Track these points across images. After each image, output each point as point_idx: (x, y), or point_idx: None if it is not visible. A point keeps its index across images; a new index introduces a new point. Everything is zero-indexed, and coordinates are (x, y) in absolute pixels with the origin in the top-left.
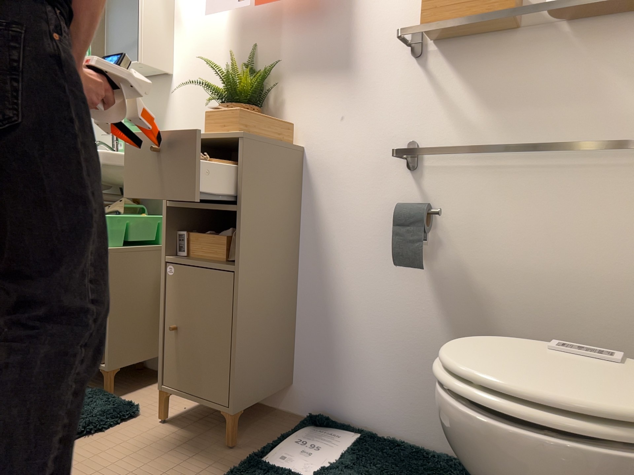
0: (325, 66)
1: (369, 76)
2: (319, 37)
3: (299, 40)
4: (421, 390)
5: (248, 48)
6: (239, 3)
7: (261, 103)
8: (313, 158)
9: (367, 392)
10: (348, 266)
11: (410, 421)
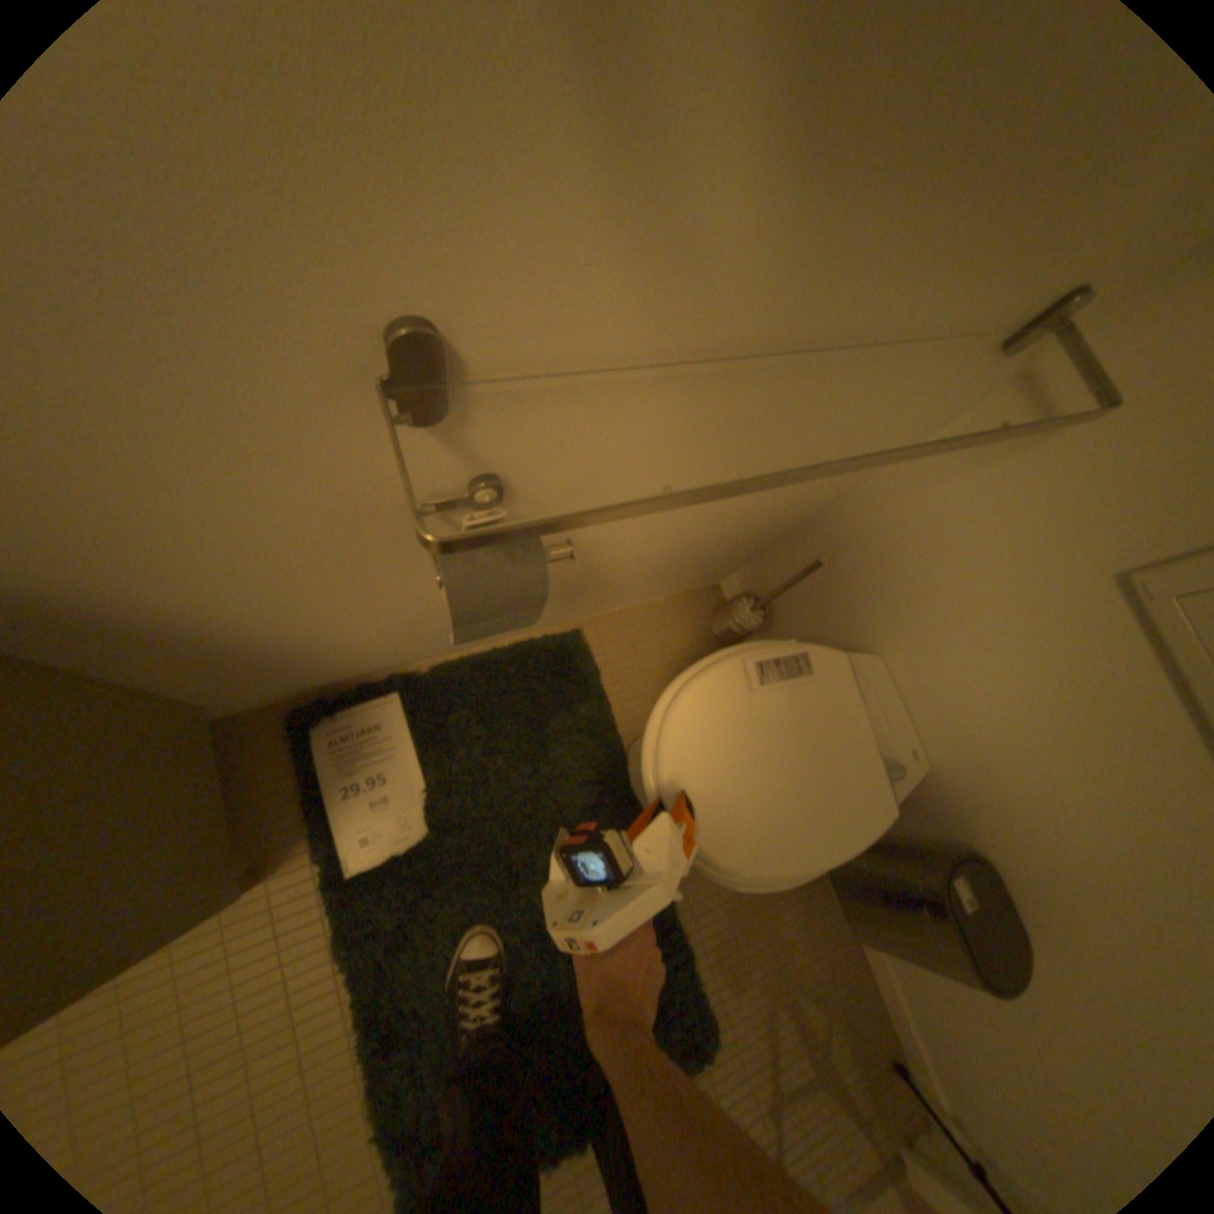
0: None
1: None
2: None
3: None
4: None
5: None
6: None
7: None
8: None
9: (379, 657)
10: (245, 605)
11: None
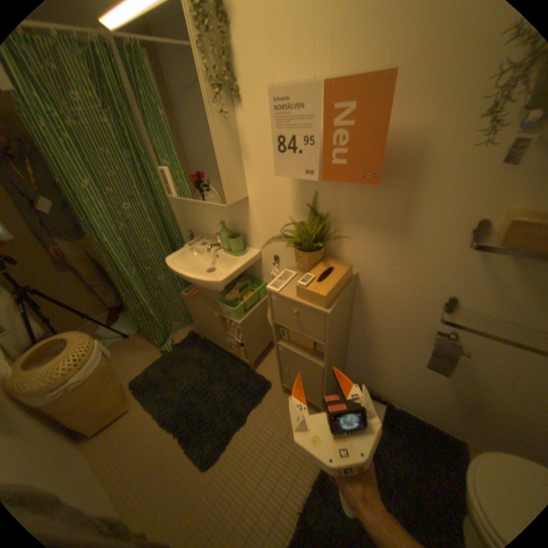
0: (382, 224)
1: (424, 243)
2: (378, 200)
3: (358, 197)
4: (425, 400)
5: (311, 193)
6: (307, 175)
7: (324, 237)
8: (366, 281)
9: (391, 389)
10: (386, 340)
11: (415, 406)
